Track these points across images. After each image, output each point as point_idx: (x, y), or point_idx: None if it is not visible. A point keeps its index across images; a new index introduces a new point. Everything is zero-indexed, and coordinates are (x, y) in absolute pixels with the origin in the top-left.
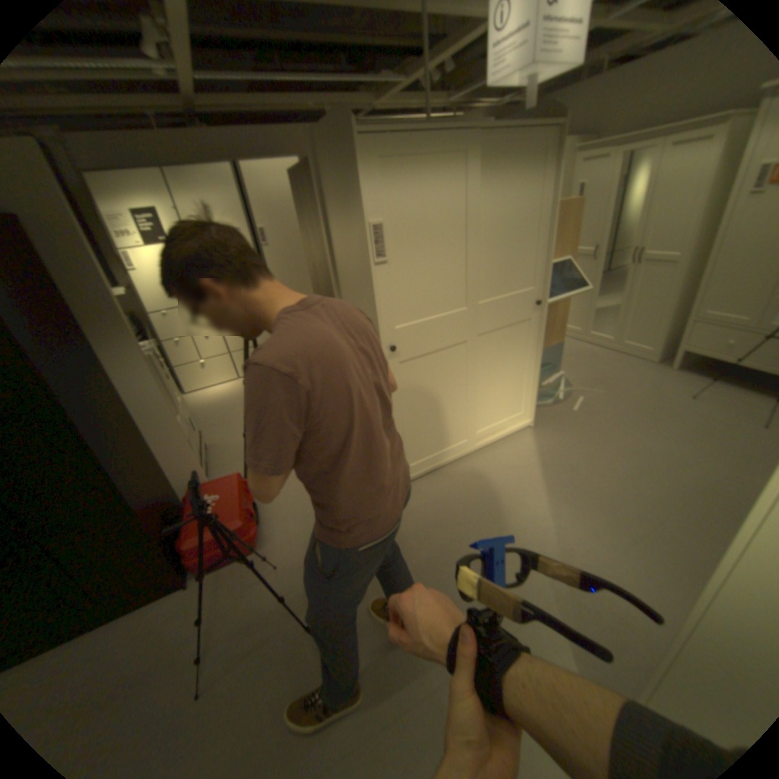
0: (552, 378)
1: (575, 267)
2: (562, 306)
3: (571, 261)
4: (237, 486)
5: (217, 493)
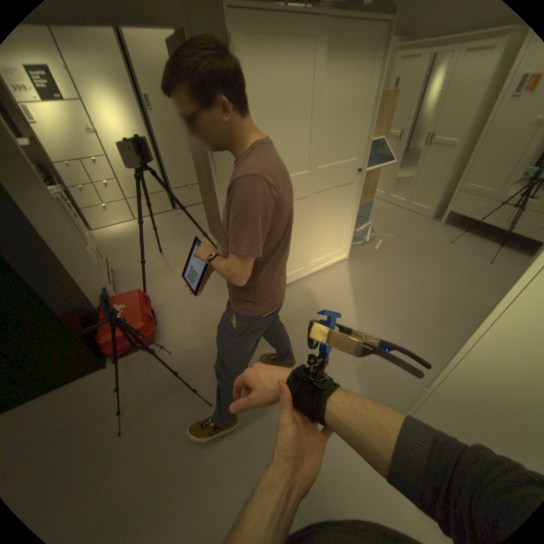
0: (363, 226)
1: (387, 145)
2: (375, 175)
3: (385, 140)
4: (140, 298)
5: (125, 303)
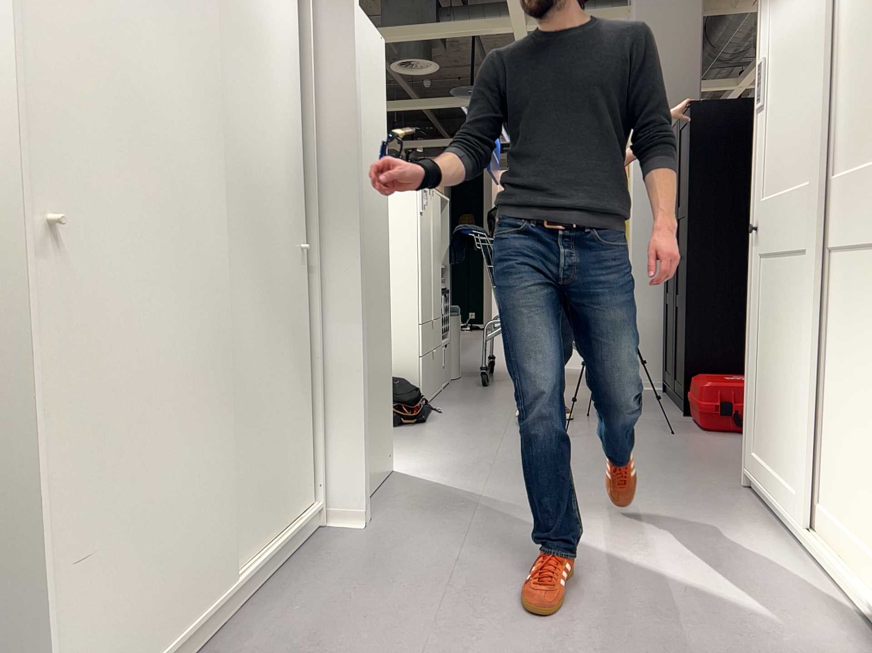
0: None
1: None
2: None
3: None
4: None
5: None
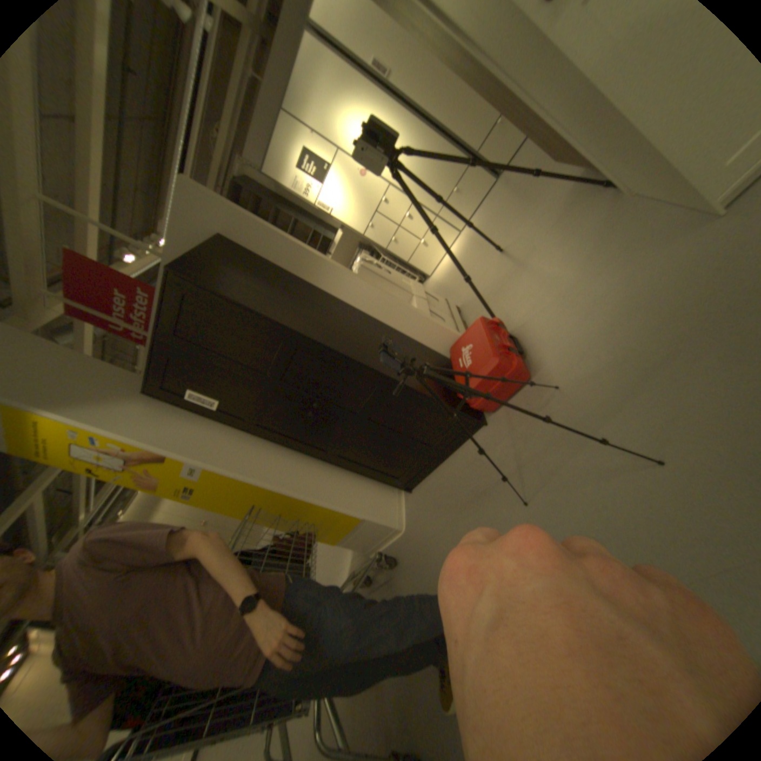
0: None
1: None
2: None
3: None
4: (487, 327)
5: (473, 340)
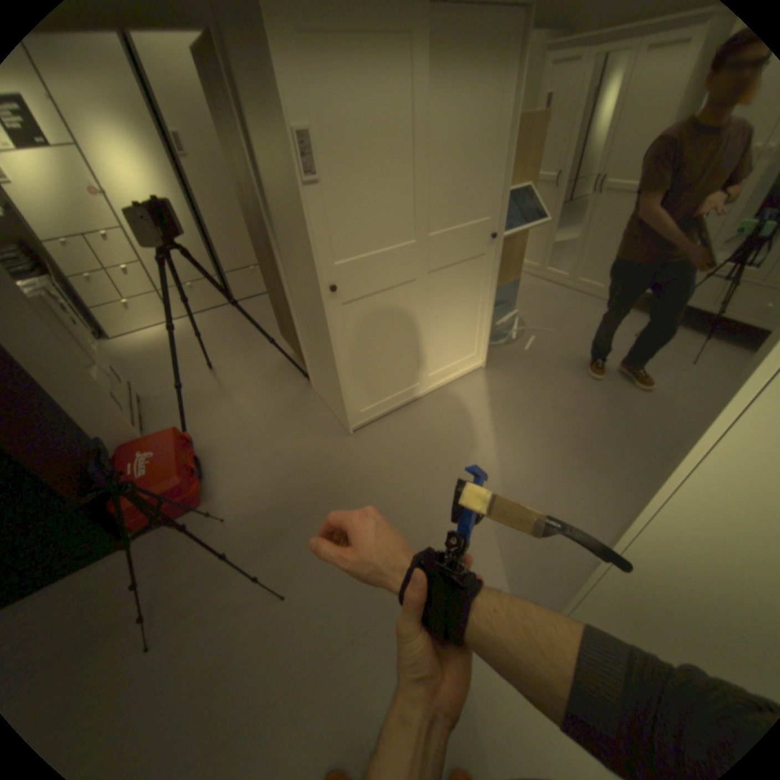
0: (506, 317)
1: (535, 196)
2: (520, 240)
3: (532, 188)
4: (175, 441)
5: (152, 450)
